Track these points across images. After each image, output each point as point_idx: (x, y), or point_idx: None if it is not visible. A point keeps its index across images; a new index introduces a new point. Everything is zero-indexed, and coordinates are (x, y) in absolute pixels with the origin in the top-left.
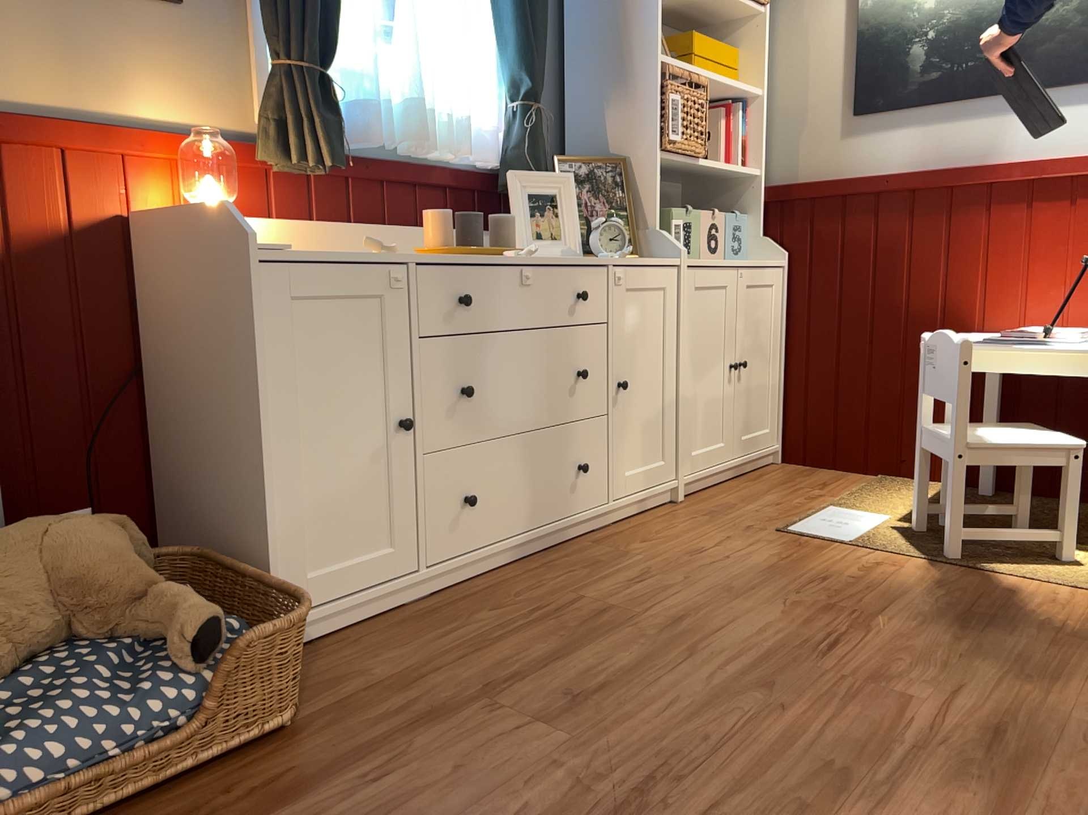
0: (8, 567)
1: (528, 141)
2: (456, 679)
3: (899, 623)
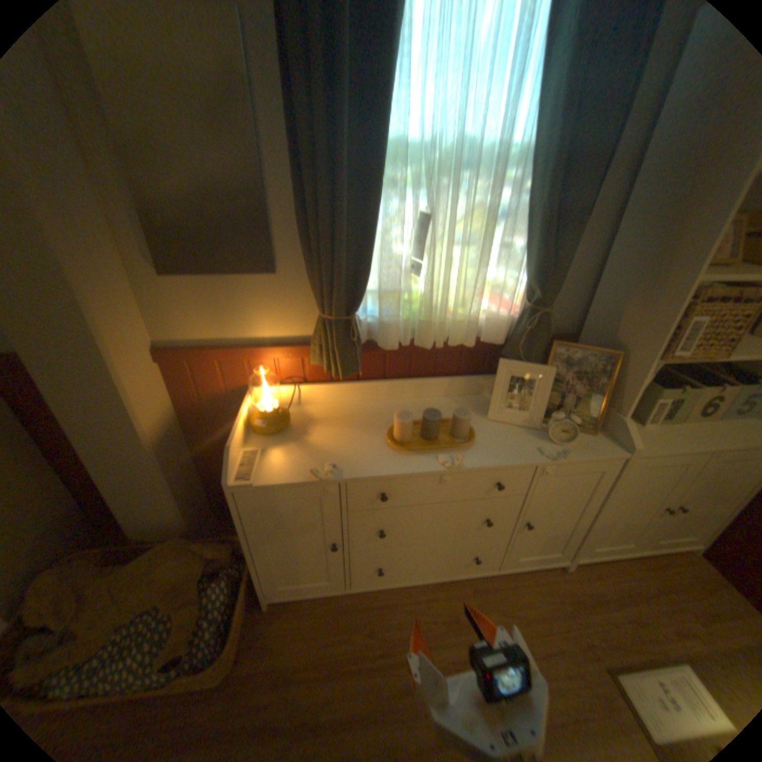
0: (138, 581)
1: (527, 337)
2: (299, 700)
3: None
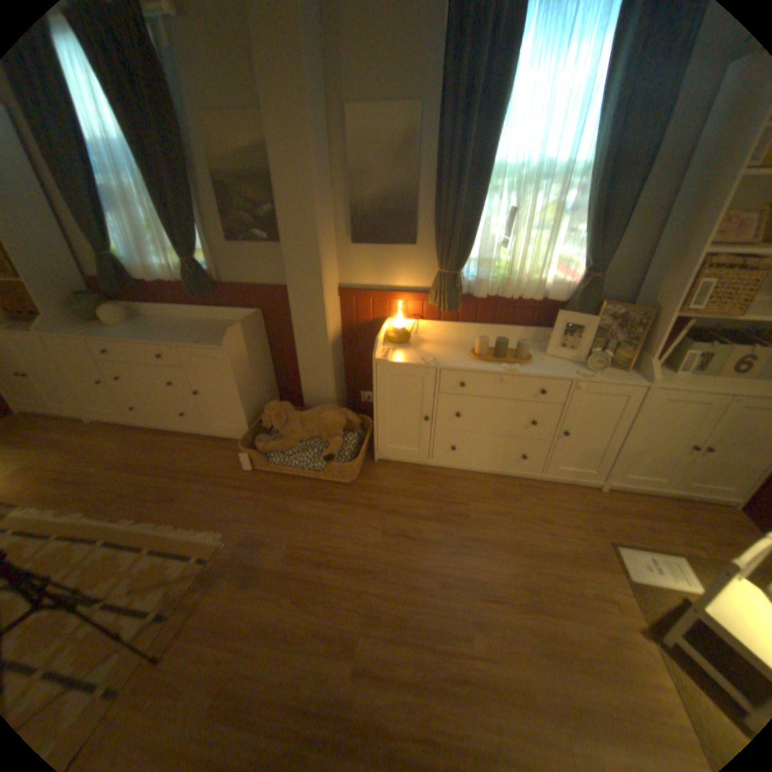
0: (314, 418)
1: (580, 295)
2: (393, 501)
3: (544, 626)
